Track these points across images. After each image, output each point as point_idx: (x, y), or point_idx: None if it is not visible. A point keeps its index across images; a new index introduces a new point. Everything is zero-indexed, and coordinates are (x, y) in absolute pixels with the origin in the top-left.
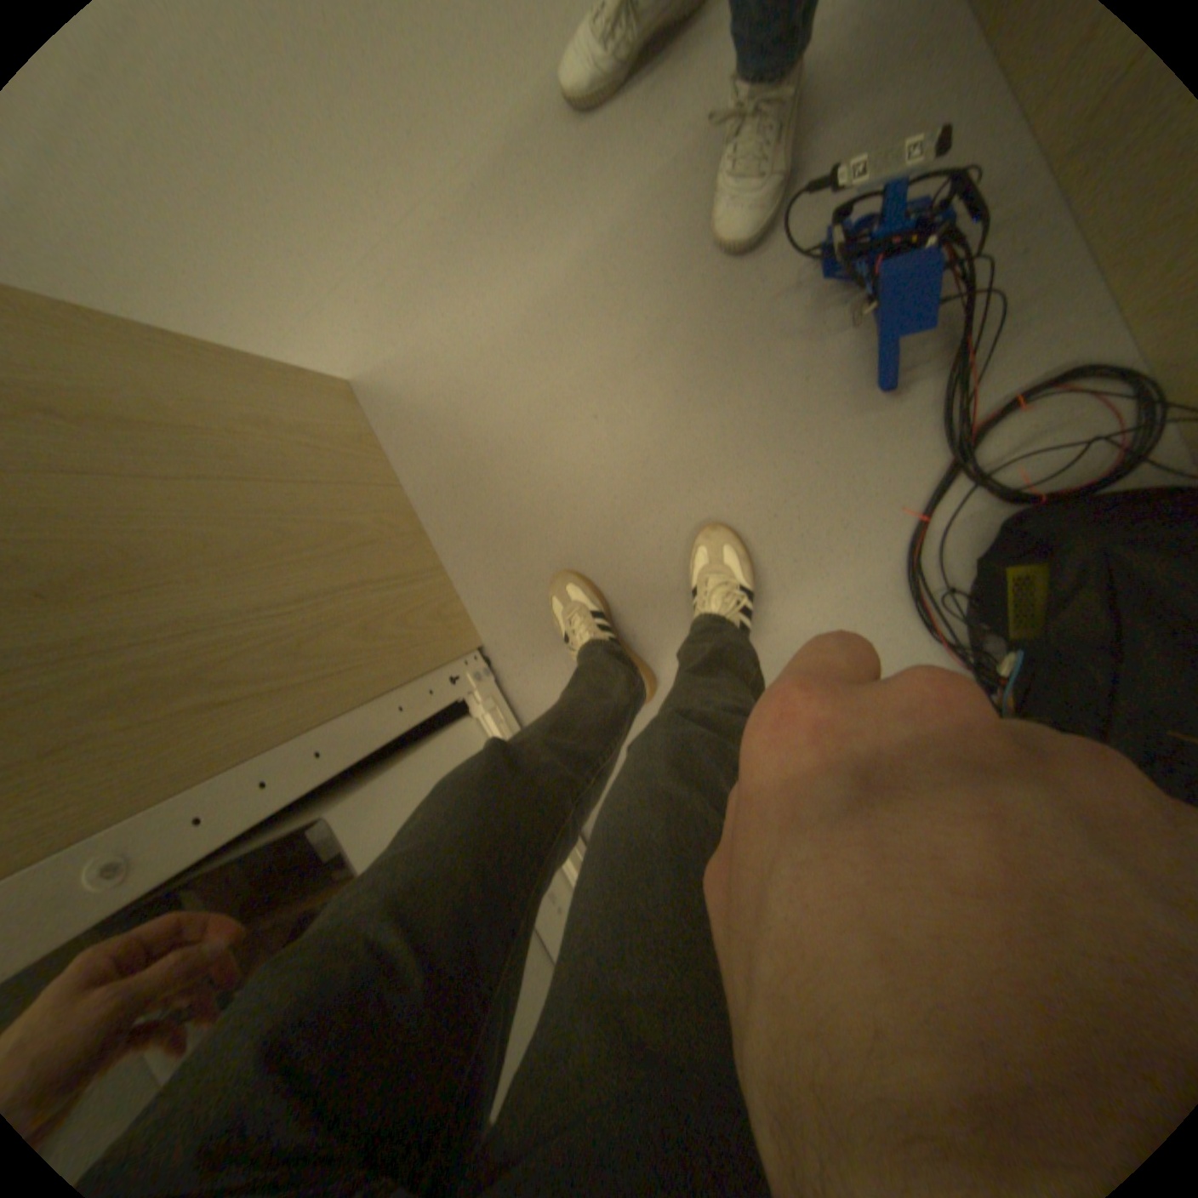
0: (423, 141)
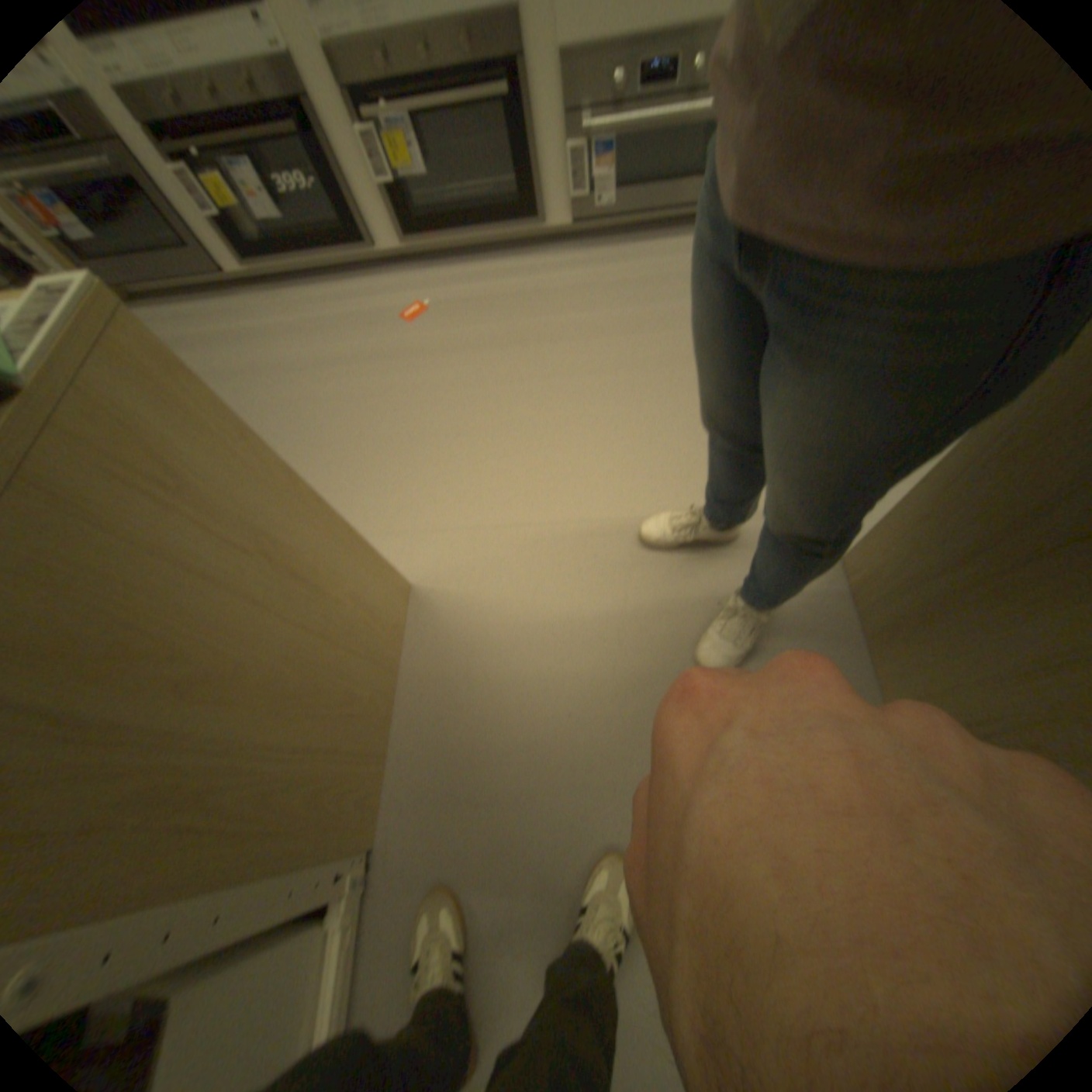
0: (548, 498)
